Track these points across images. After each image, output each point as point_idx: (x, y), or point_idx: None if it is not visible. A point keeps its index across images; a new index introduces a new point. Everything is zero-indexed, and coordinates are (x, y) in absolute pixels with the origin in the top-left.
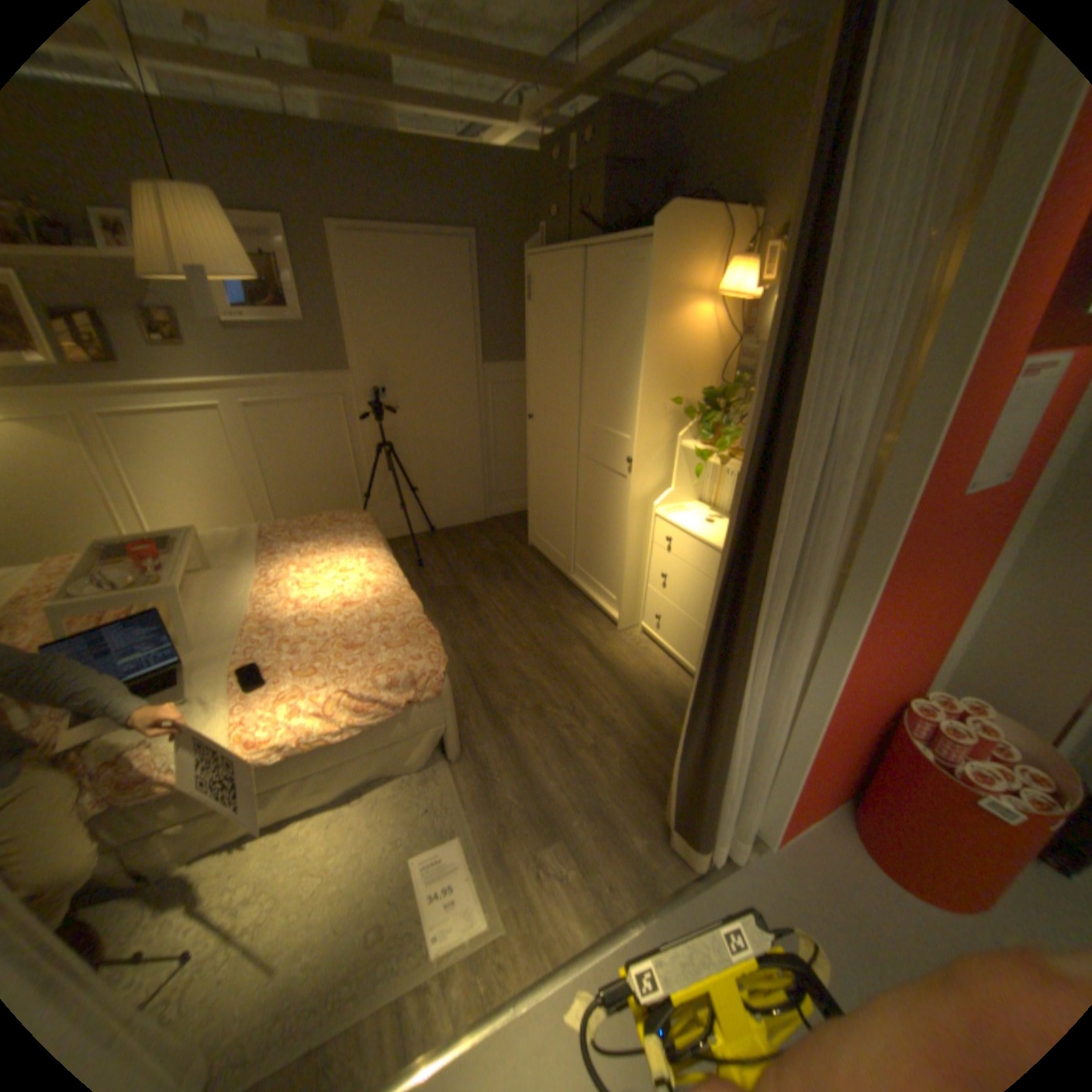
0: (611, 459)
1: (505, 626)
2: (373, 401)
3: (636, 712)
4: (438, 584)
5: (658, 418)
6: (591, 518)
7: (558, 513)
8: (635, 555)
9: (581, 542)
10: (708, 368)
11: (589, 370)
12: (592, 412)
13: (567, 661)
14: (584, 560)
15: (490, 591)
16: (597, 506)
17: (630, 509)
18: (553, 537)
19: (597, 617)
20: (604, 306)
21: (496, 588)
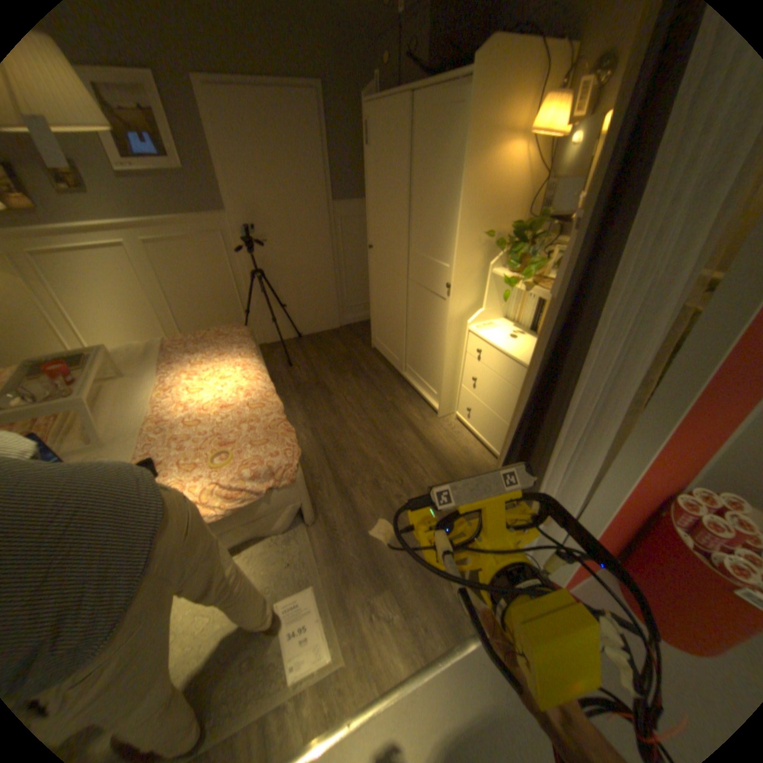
0: (434, 283)
1: (352, 414)
2: (246, 235)
3: None
4: (302, 379)
5: (473, 249)
6: (418, 330)
7: (393, 324)
8: (452, 361)
9: (410, 348)
10: (518, 203)
11: (416, 206)
12: (419, 242)
13: (398, 442)
14: (413, 361)
15: (341, 385)
16: (423, 321)
17: (448, 325)
18: (390, 343)
19: (422, 406)
20: (428, 146)
21: (346, 383)
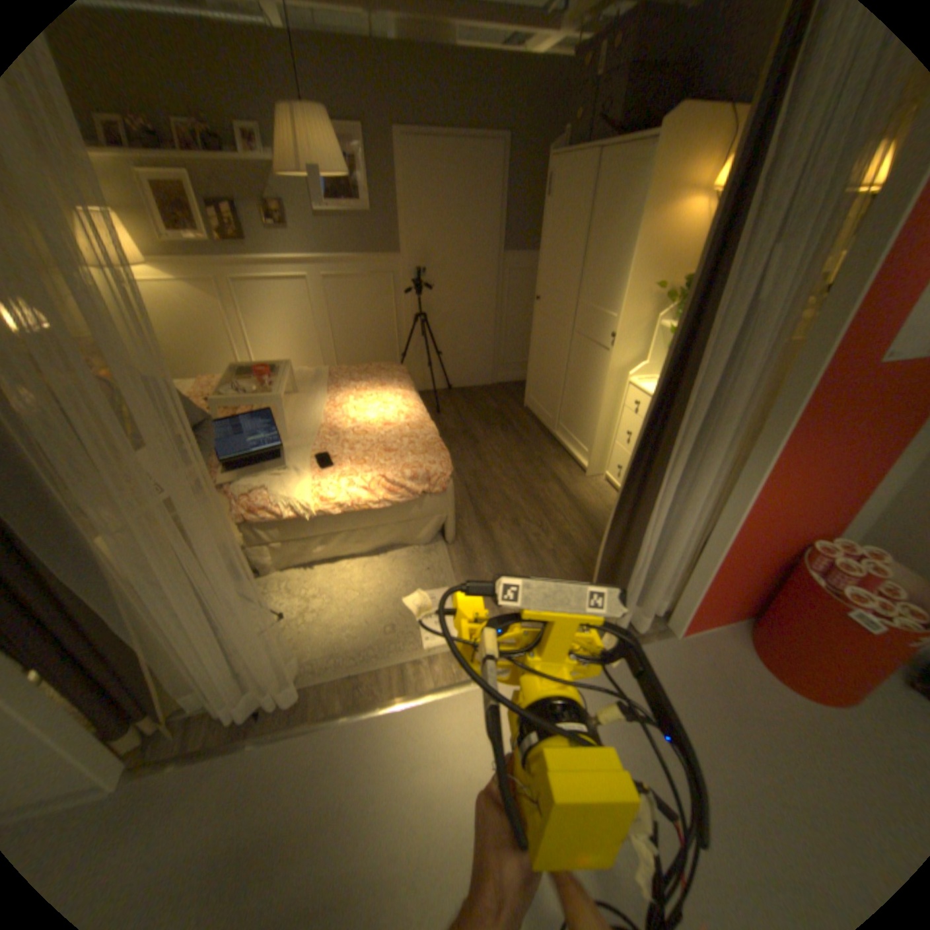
0: (599, 334)
1: (497, 462)
2: (414, 278)
3: (589, 533)
4: (449, 427)
5: (643, 299)
6: (576, 384)
7: (550, 379)
8: (608, 415)
9: (565, 404)
10: (694, 257)
11: (591, 257)
12: (589, 293)
13: (541, 491)
14: (566, 419)
15: (488, 436)
16: (583, 374)
17: (609, 376)
18: (544, 400)
19: (570, 465)
20: (610, 199)
21: (493, 435)
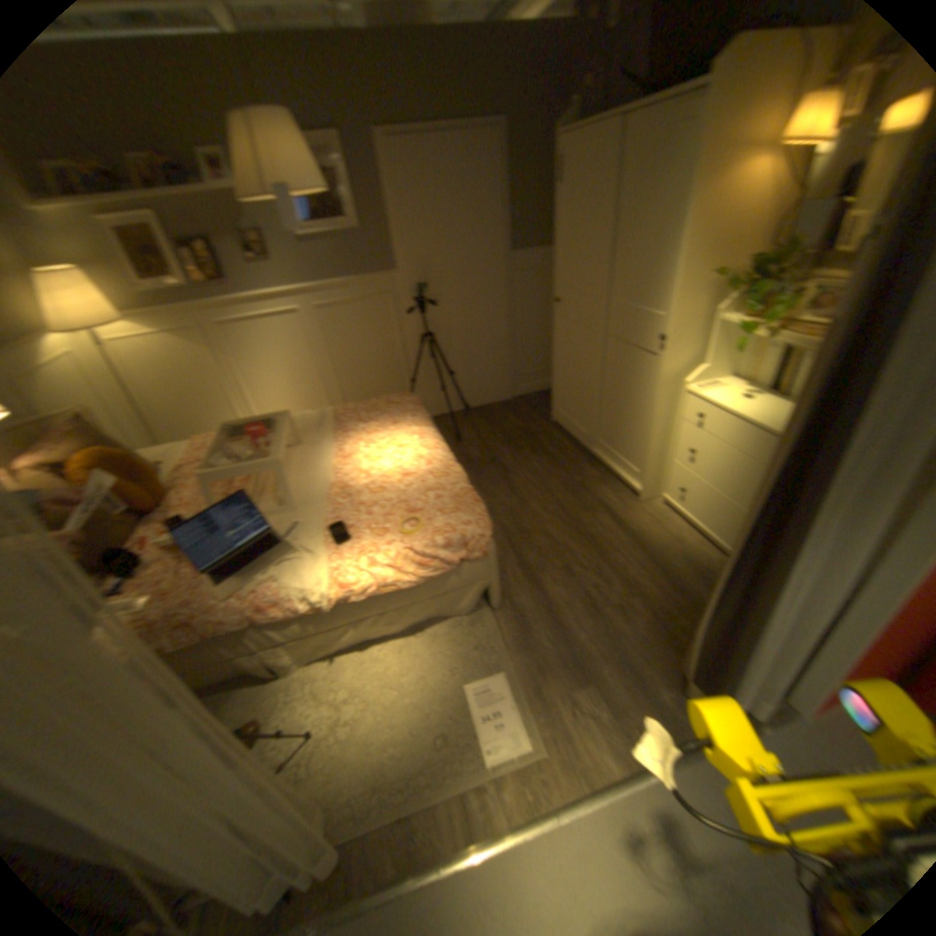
0: (640, 337)
1: (532, 493)
2: (413, 295)
3: (658, 576)
4: (472, 456)
5: (695, 291)
6: (615, 395)
7: (580, 390)
8: (660, 430)
9: (602, 417)
10: (756, 232)
11: (620, 247)
12: (621, 290)
13: (590, 527)
14: (605, 434)
15: (517, 462)
16: (622, 383)
17: (658, 385)
18: (575, 413)
19: (617, 487)
20: (640, 176)
21: (522, 460)
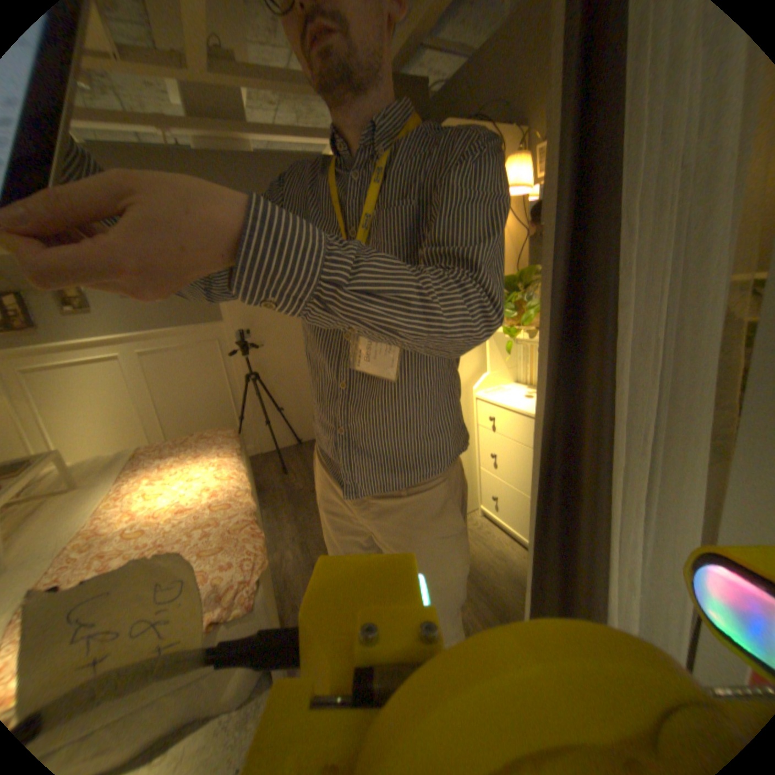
0: None
1: None
2: (243, 342)
3: (486, 607)
4: (298, 487)
5: None
6: None
7: None
8: None
9: None
10: None
11: None
12: None
13: None
14: None
15: None
16: None
17: None
18: None
19: None
20: None
21: None
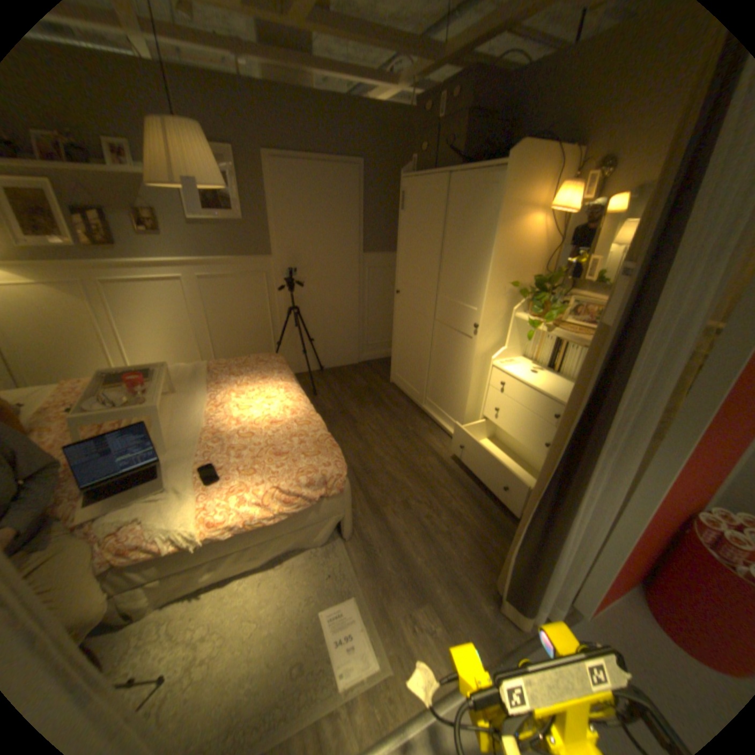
0: (460, 324)
1: (377, 440)
2: (286, 277)
3: (476, 508)
4: (327, 407)
5: (499, 296)
6: (441, 365)
7: (415, 360)
8: (474, 393)
9: (431, 382)
10: (536, 261)
11: (446, 260)
12: (447, 289)
13: (423, 468)
14: (433, 394)
15: (364, 414)
16: (447, 357)
17: (473, 360)
18: (410, 377)
19: (442, 436)
20: (462, 214)
21: (369, 412)
